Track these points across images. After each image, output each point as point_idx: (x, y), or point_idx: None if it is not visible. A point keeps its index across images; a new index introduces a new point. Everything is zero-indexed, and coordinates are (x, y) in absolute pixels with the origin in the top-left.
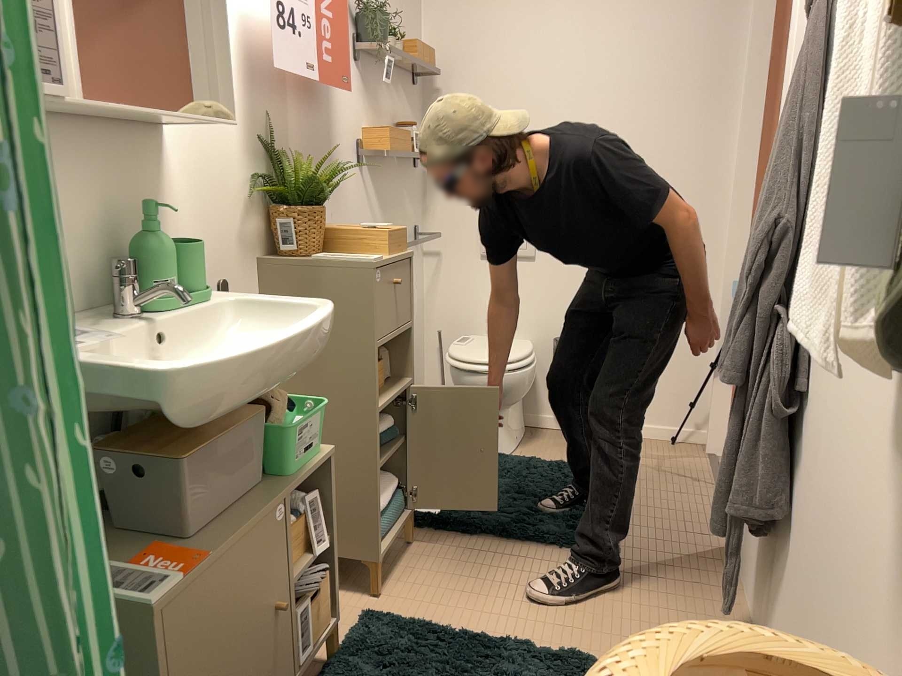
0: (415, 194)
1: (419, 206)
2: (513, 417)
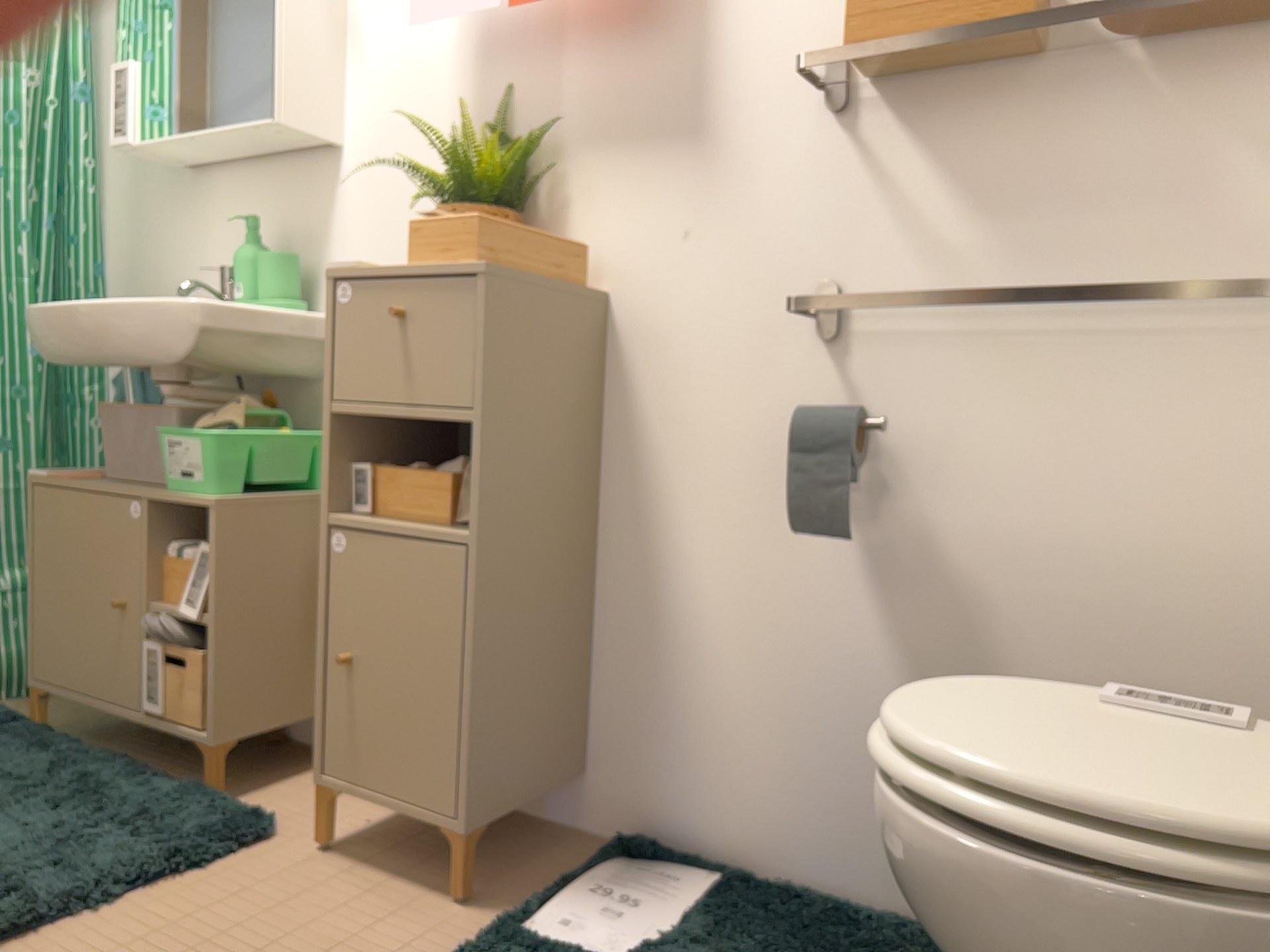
0: None
1: None
2: None
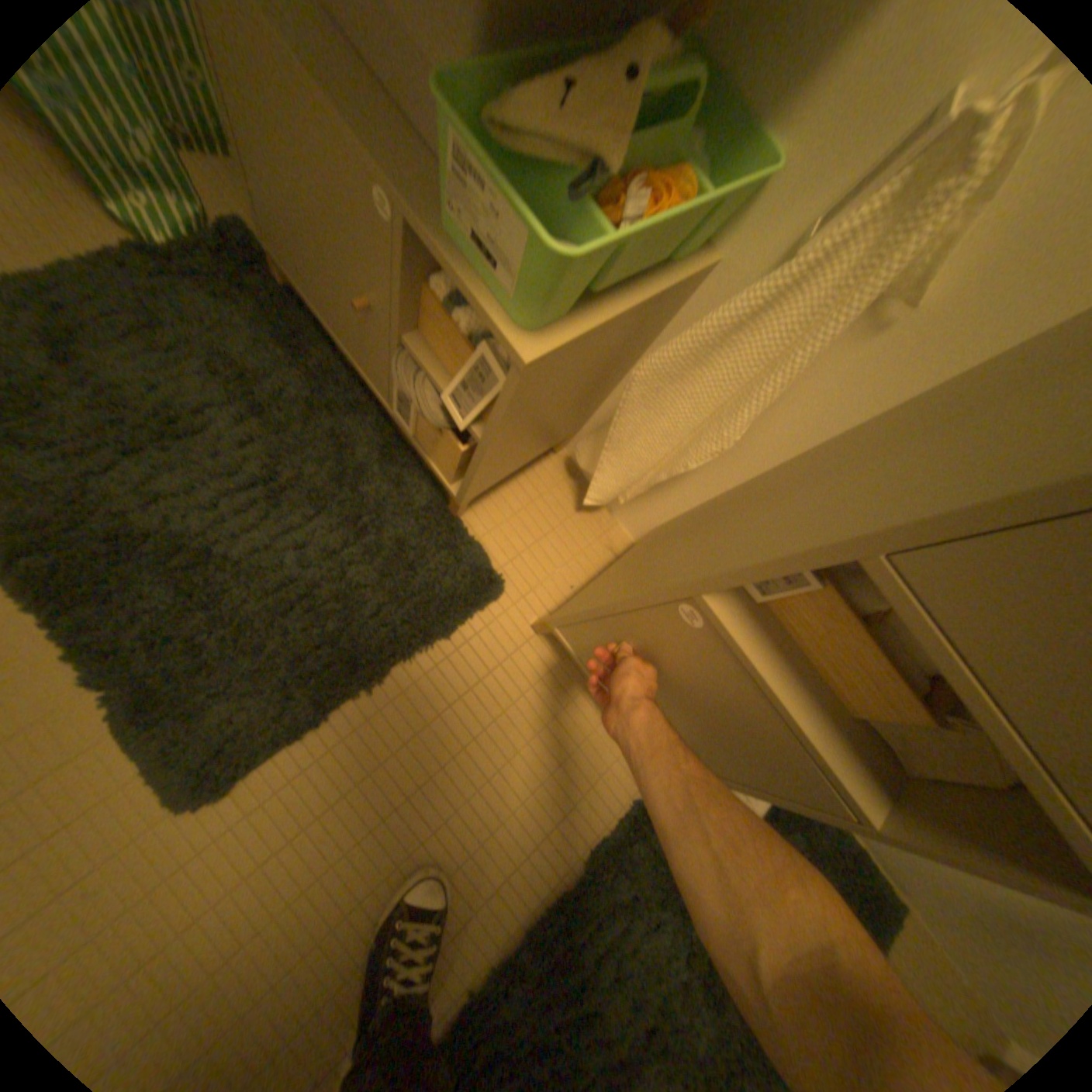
0: None
1: None
2: None
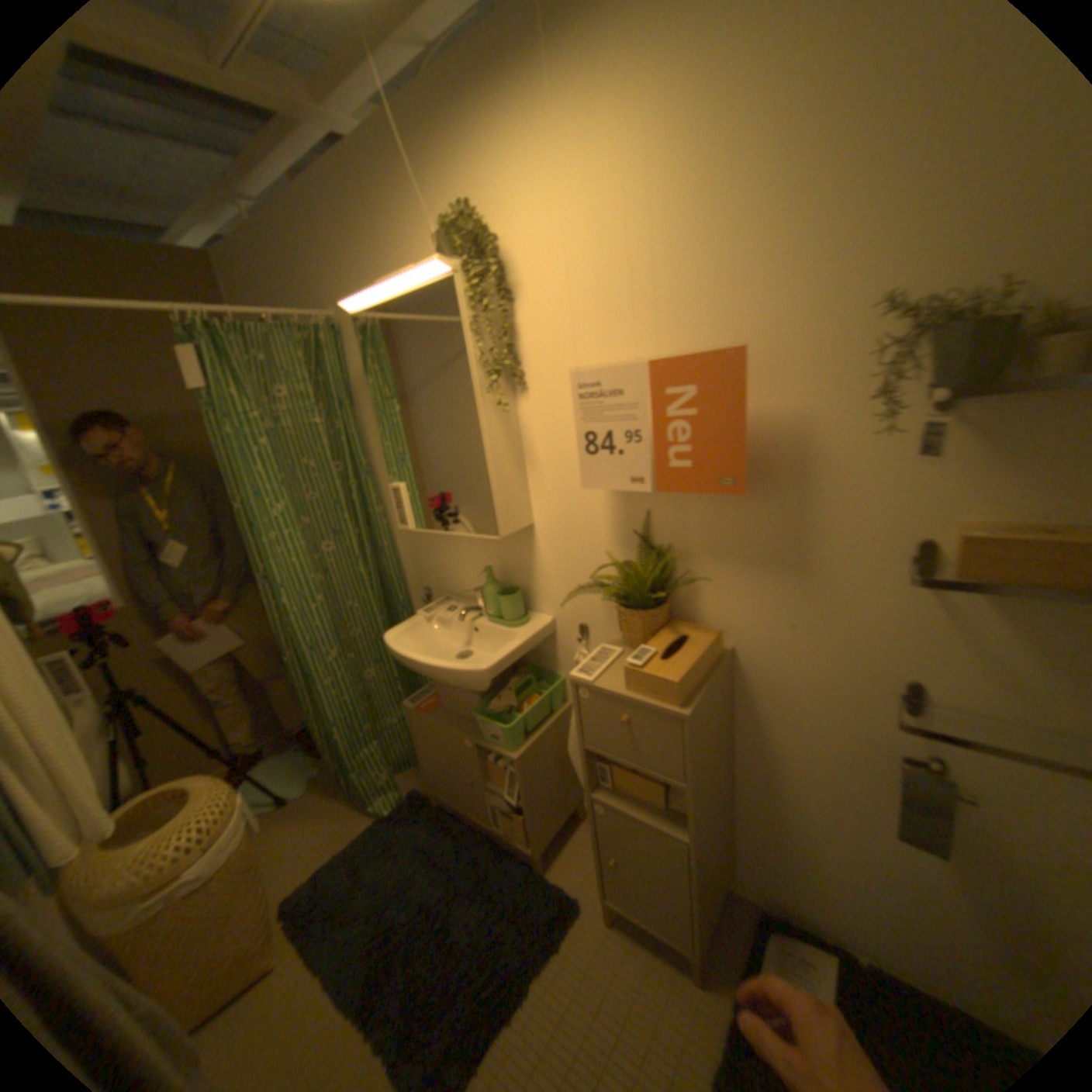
0: None
1: None
2: None
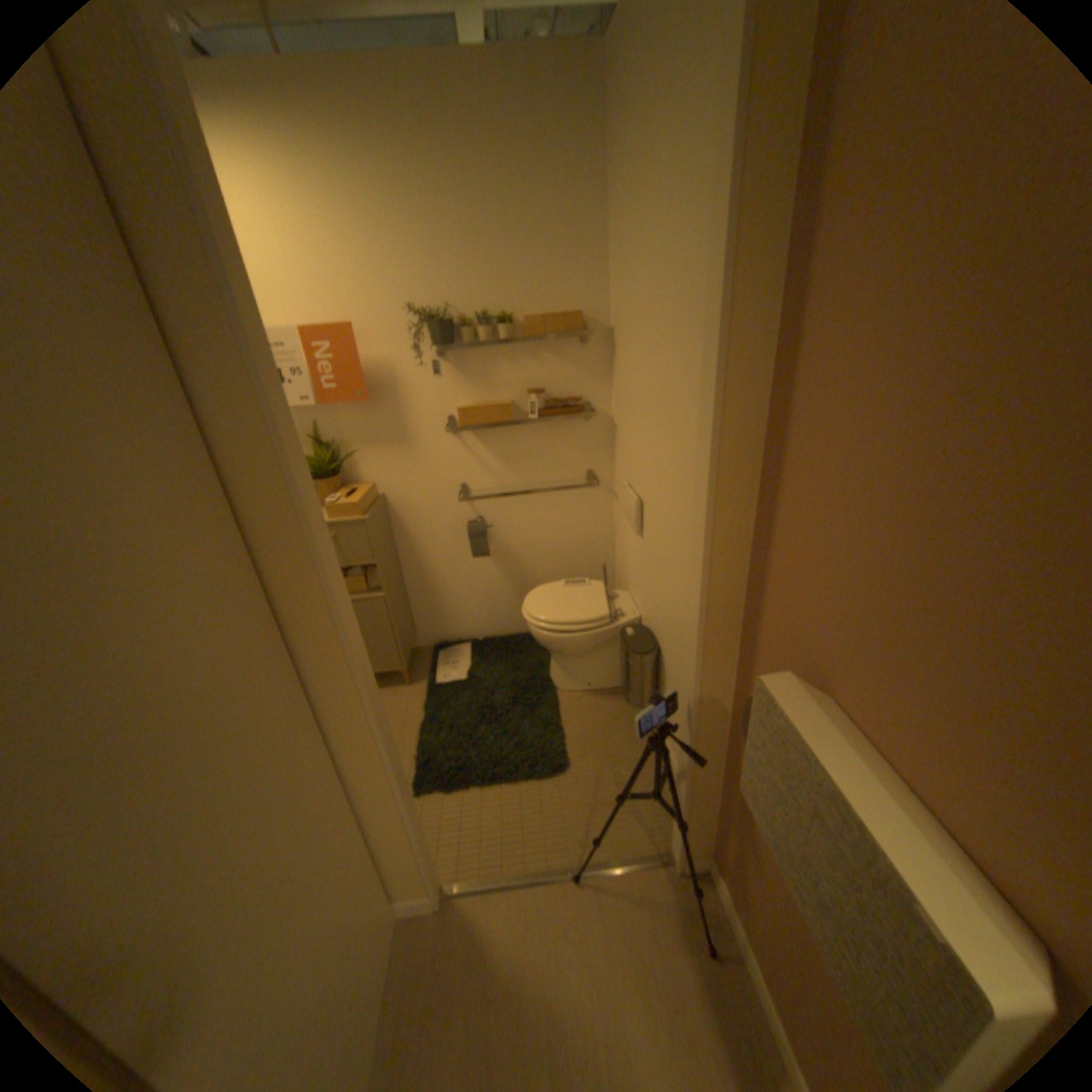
0: (584, 440)
1: (595, 449)
2: (584, 666)
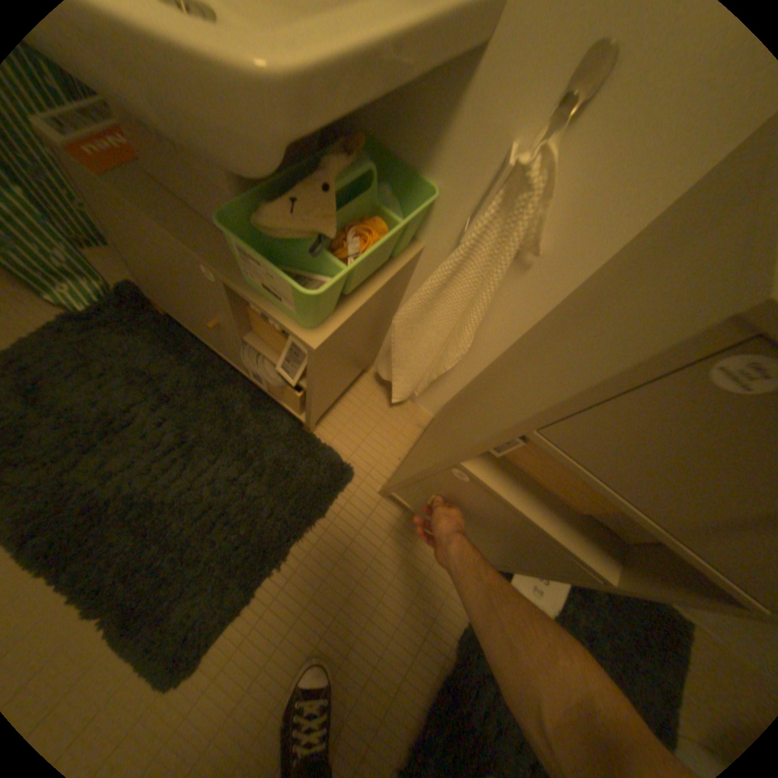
0: None
1: None
2: None
